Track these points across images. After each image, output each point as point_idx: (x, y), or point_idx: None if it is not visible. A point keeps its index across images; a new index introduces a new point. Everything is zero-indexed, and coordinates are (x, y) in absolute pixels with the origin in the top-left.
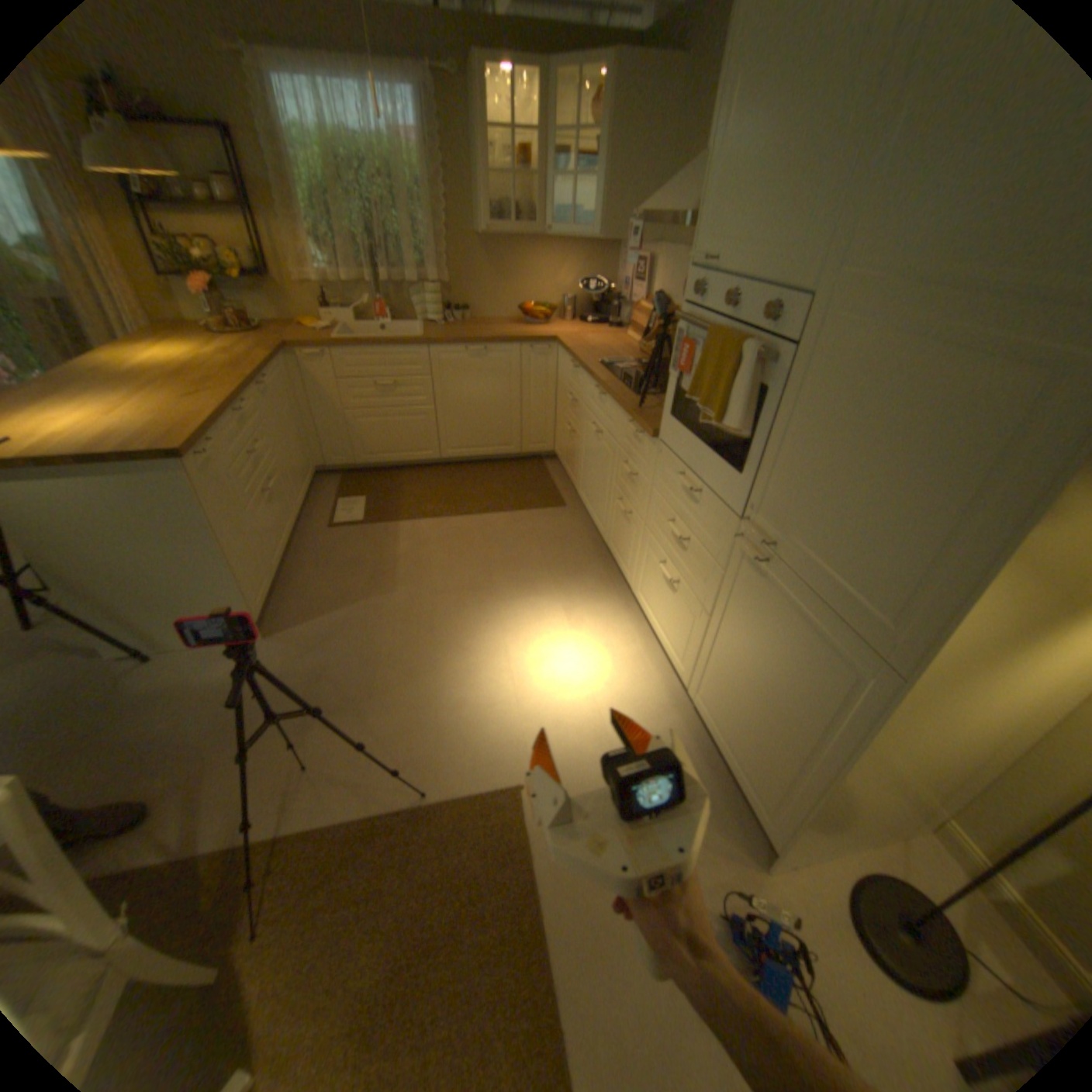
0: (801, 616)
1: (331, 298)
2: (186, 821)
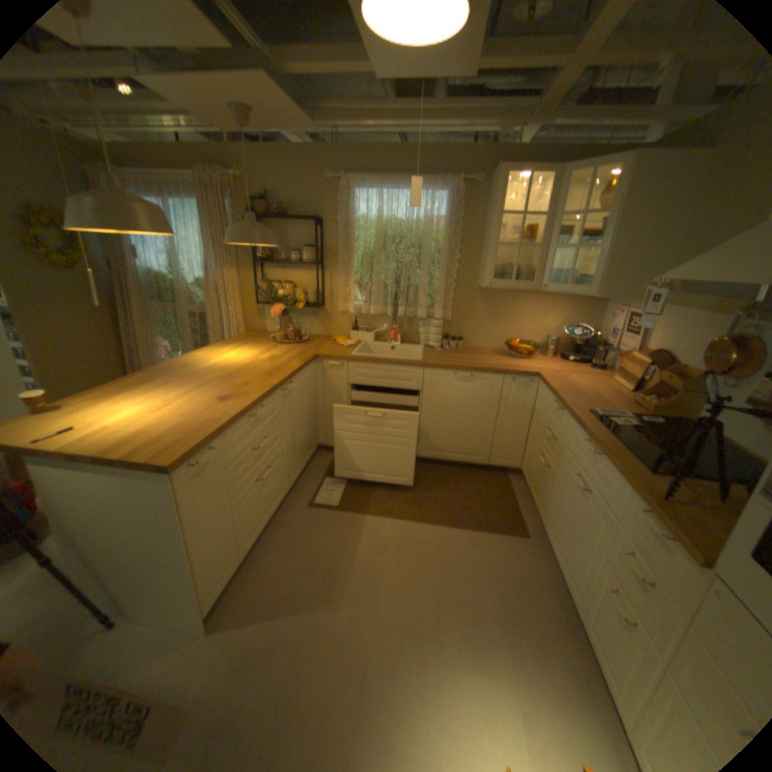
0: None
1: (362, 324)
2: None
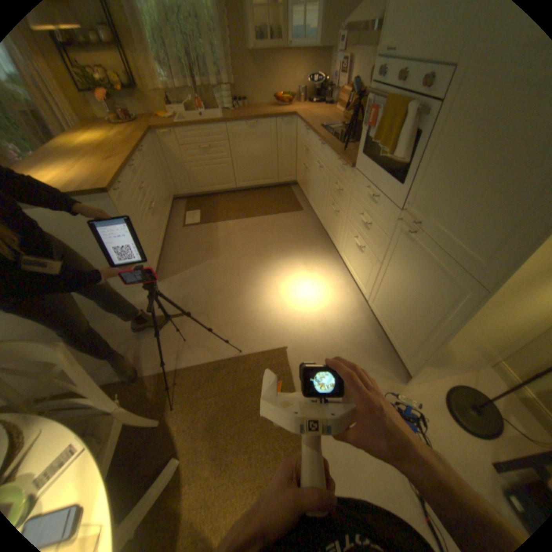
0: (432, 261)
1: (171, 98)
2: (136, 362)
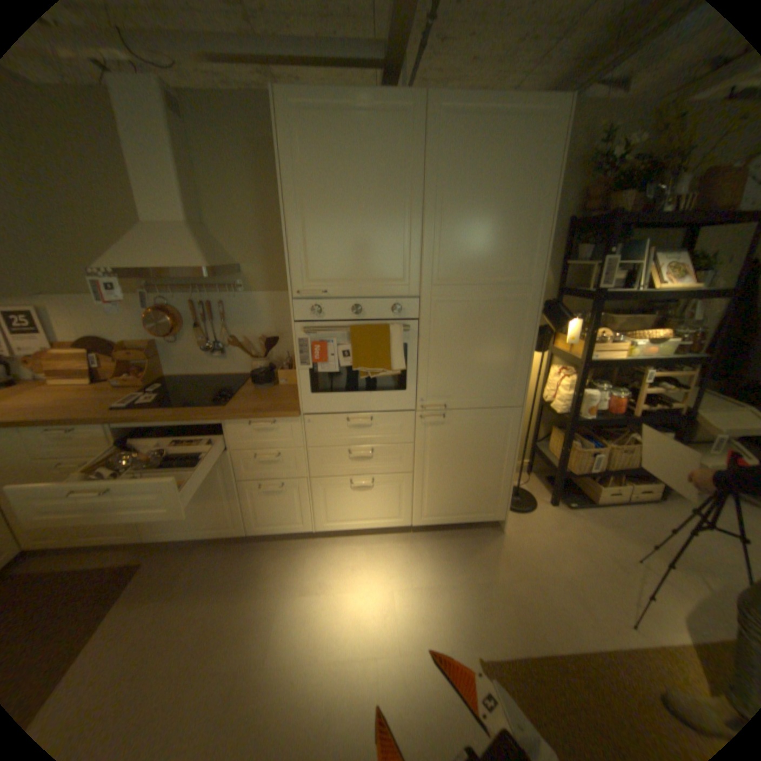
0: (473, 420)
1: None
2: None
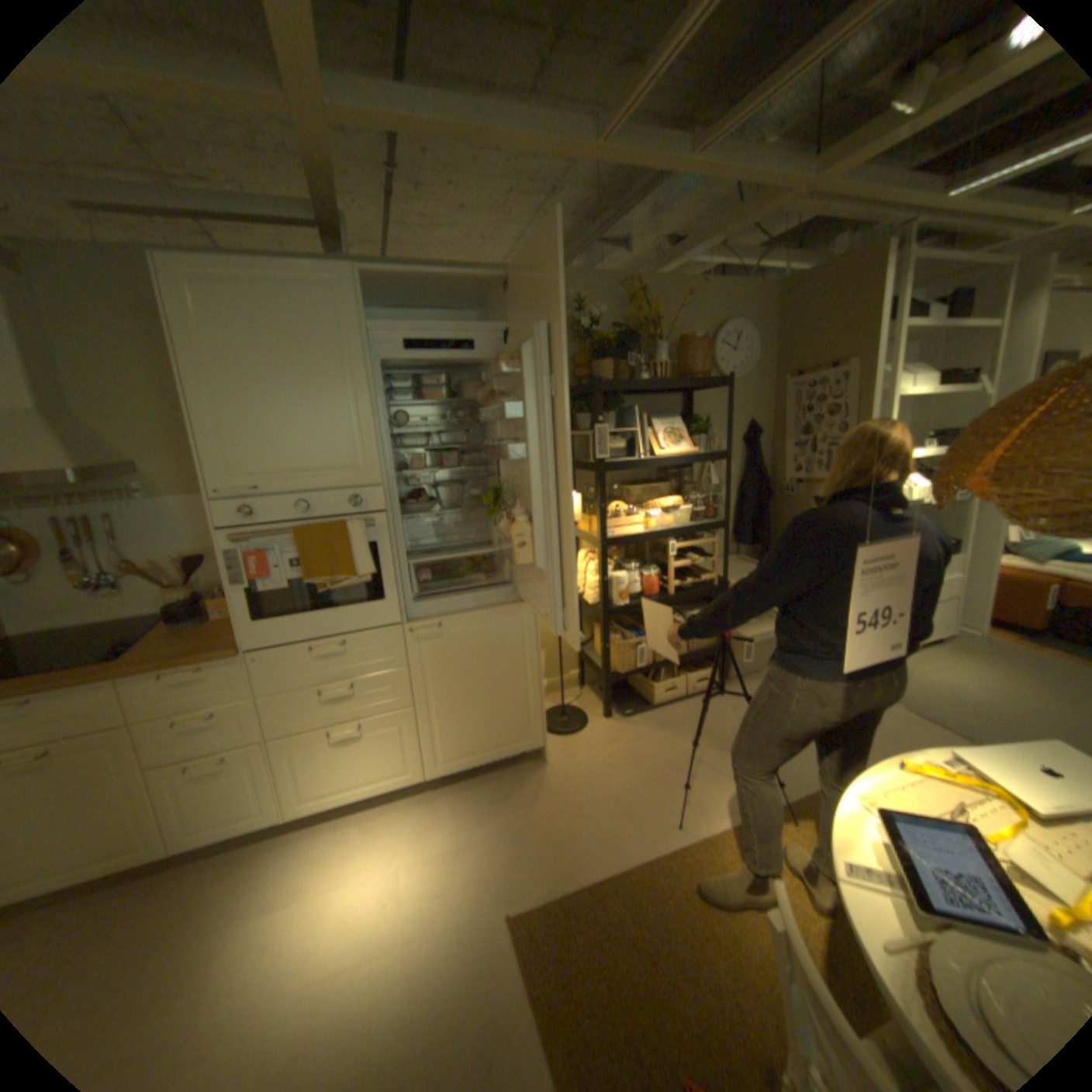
0: (478, 625)
1: None
2: None
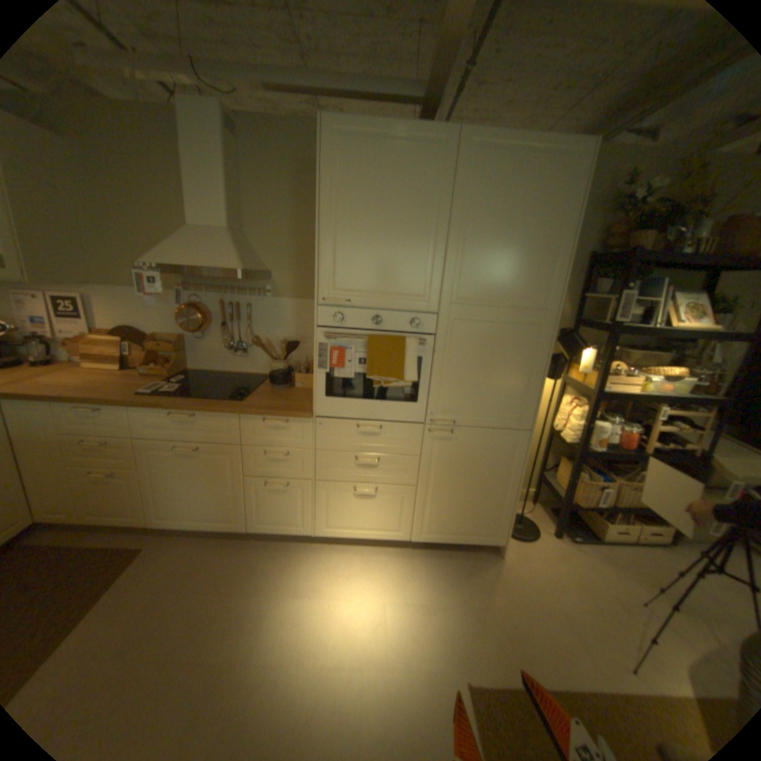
0: (481, 439)
1: None
2: None
